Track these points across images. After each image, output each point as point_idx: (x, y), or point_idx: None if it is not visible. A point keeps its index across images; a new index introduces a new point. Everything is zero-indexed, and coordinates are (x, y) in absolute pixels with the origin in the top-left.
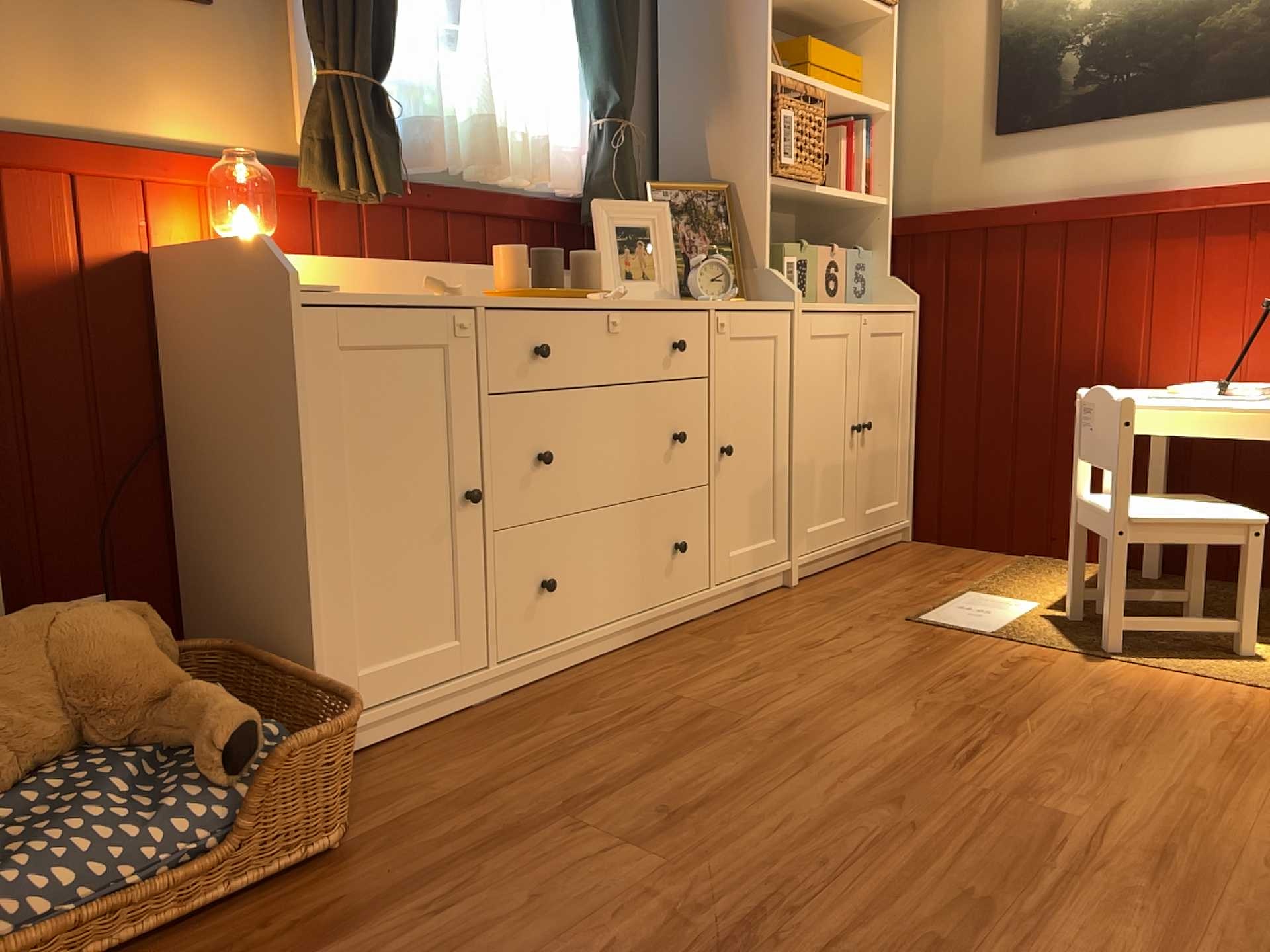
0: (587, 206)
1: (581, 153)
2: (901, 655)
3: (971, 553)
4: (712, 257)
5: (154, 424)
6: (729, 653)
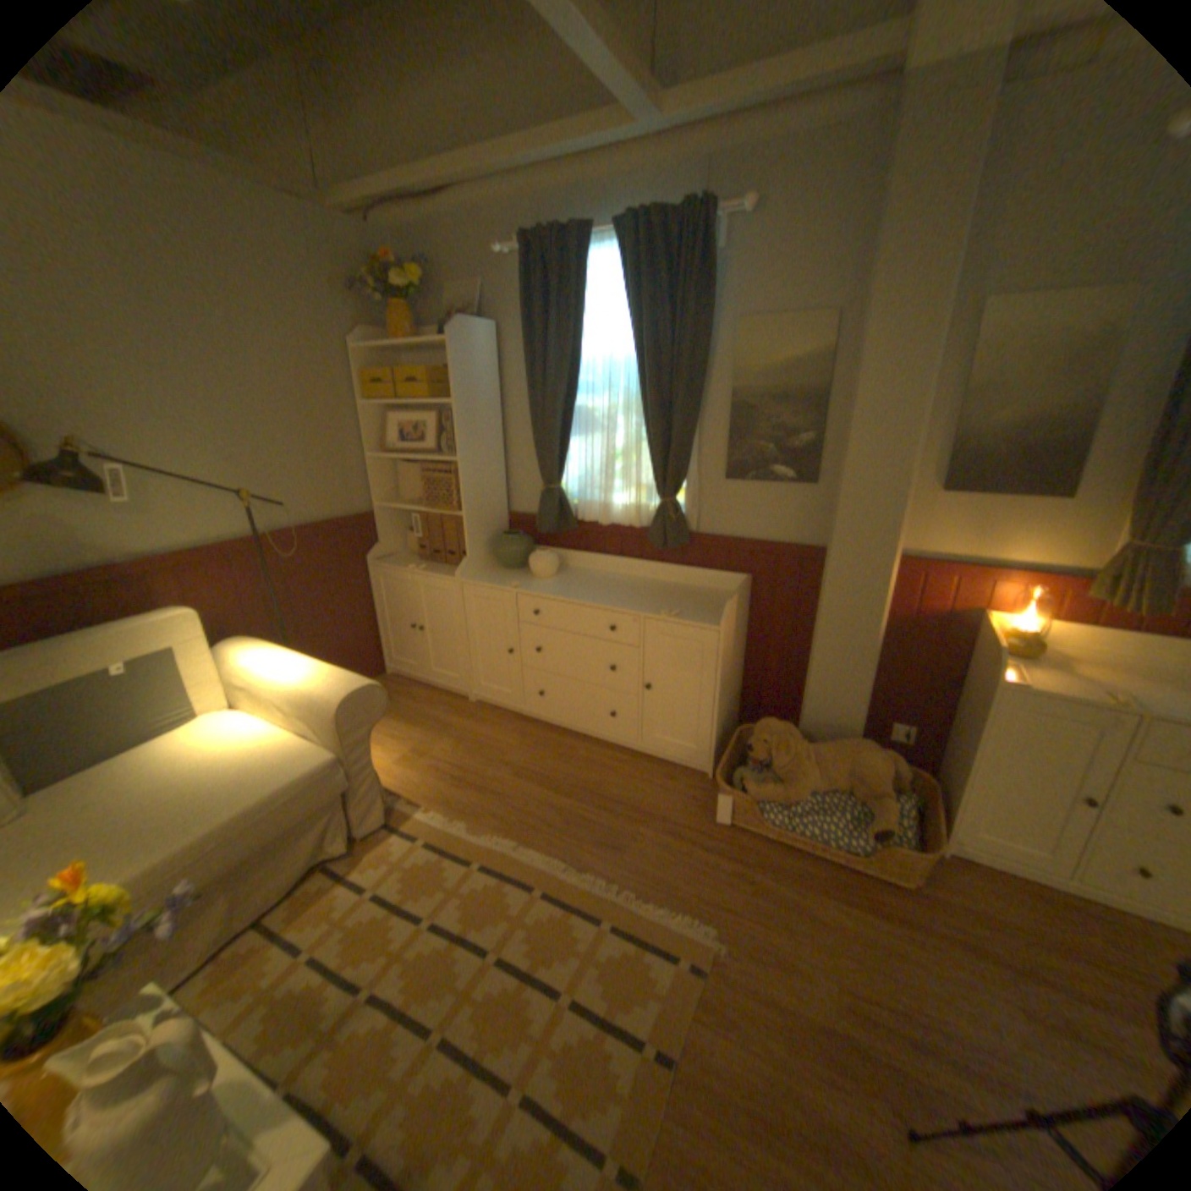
0: None
1: None
2: None
3: None
4: None
5: (961, 678)
6: None
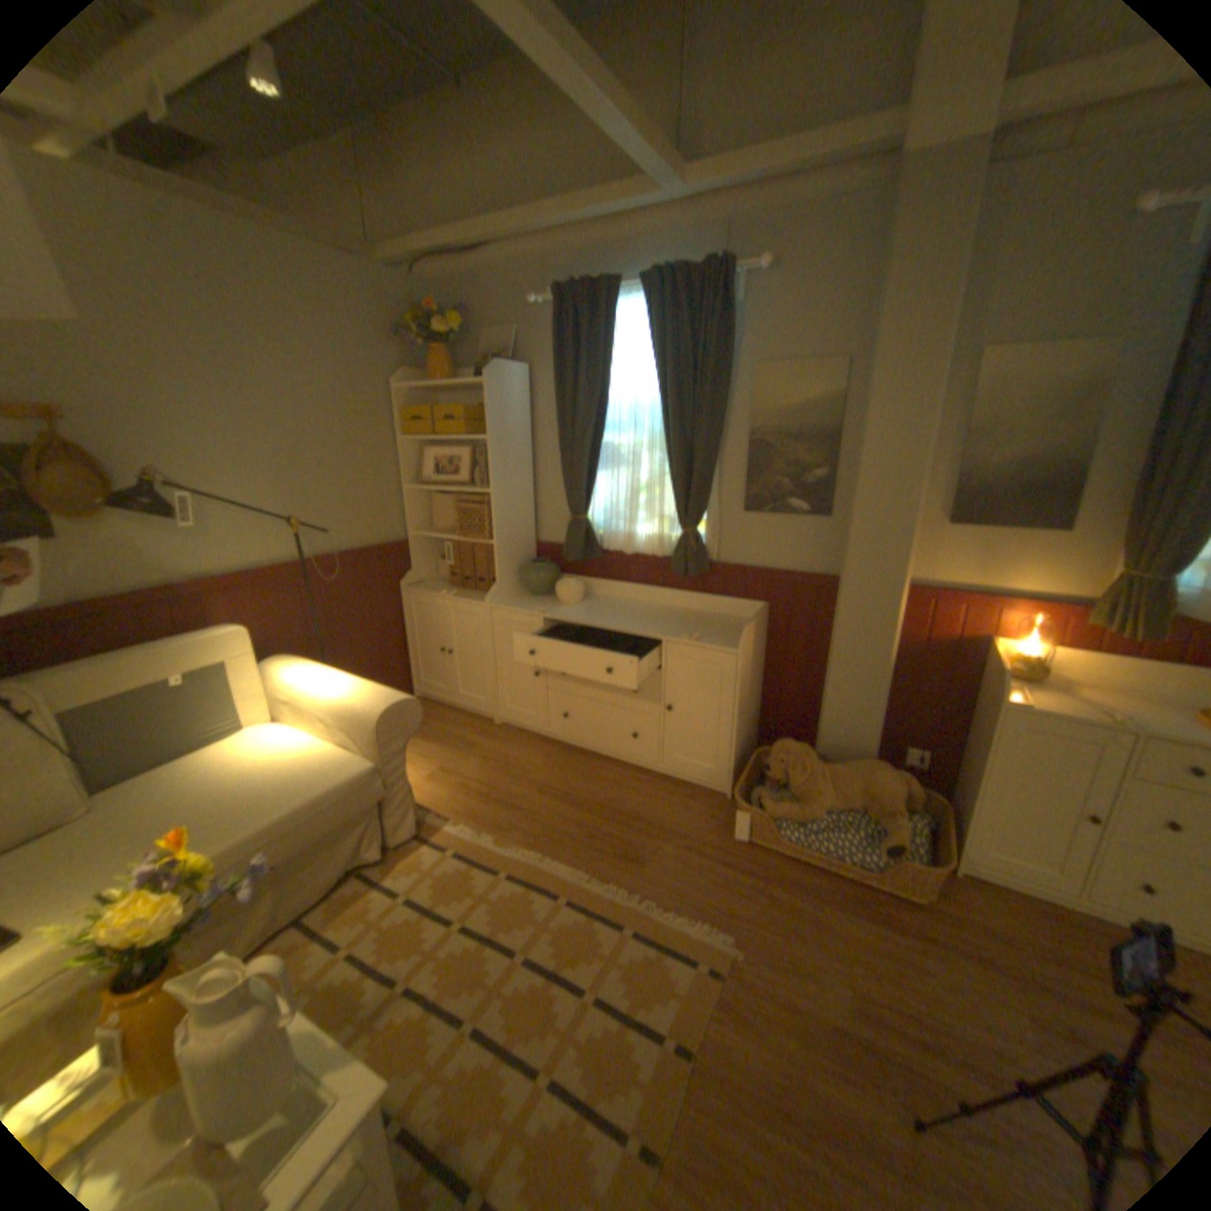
0: None
1: None
2: None
3: None
4: None
5: (971, 703)
6: None
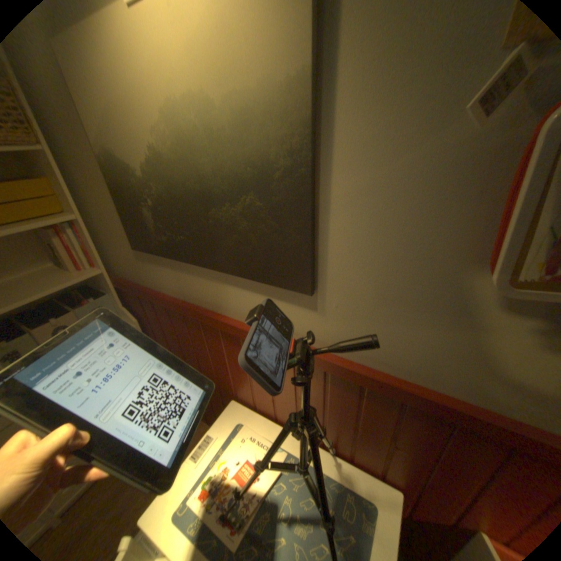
0: None
1: None
2: None
3: None
4: None
5: None
6: None
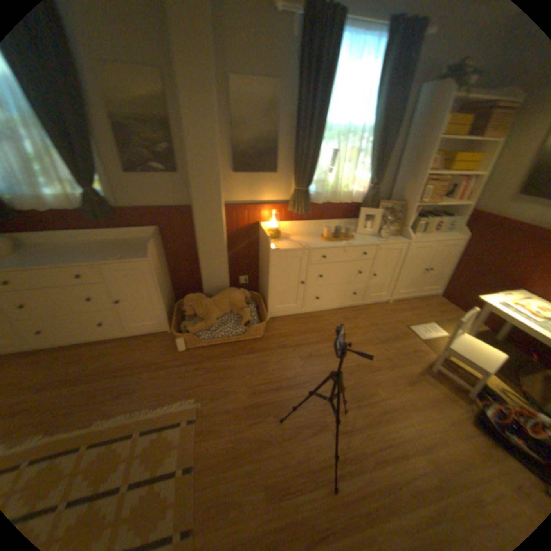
0: (362, 206)
1: (367, 190)
2: (392, 338)
3: (453, 309)
4: (391, 225)
5: (258, 251)
6: (355, 320)
